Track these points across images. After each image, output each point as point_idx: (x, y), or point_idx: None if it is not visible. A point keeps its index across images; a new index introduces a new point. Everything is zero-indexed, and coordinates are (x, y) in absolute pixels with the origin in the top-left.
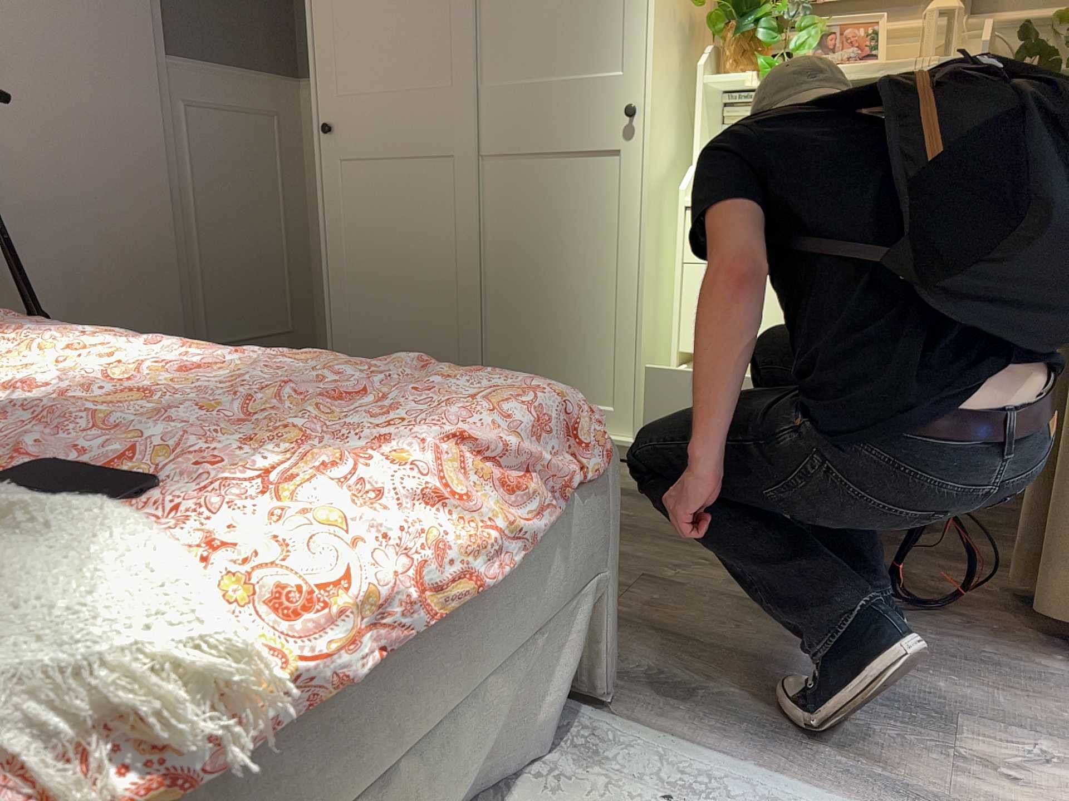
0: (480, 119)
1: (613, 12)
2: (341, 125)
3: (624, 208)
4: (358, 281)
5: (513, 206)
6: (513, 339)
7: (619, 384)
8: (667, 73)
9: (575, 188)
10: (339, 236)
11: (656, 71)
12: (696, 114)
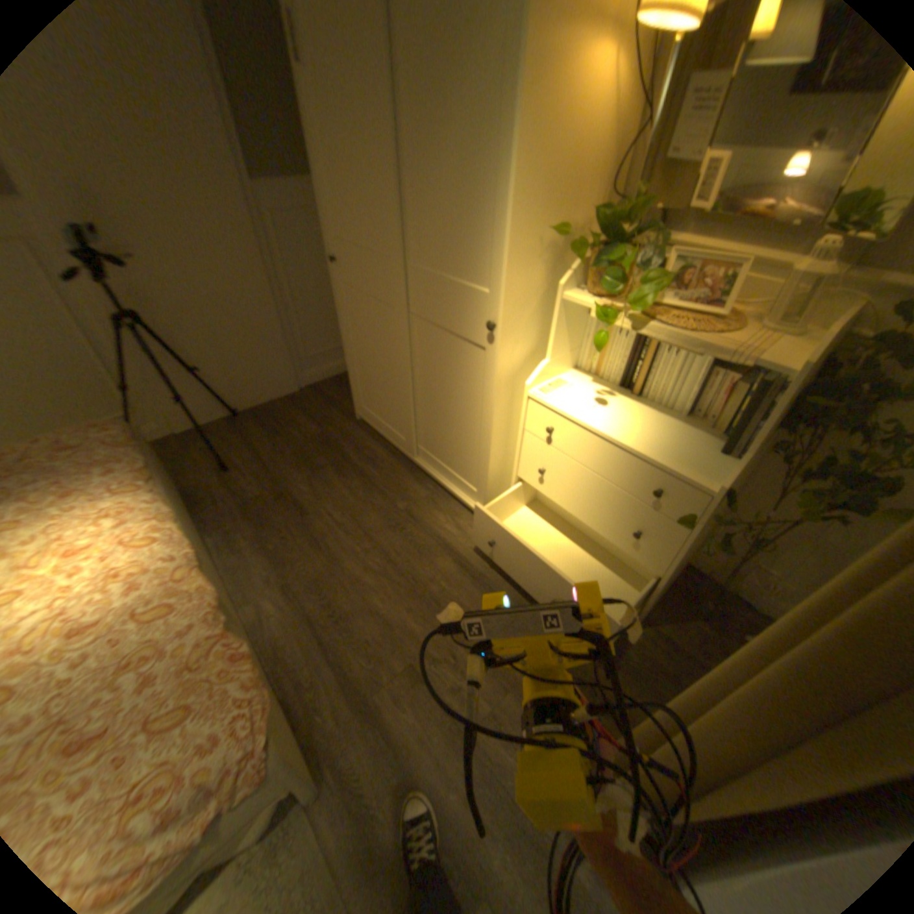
0: (406, 285)
1: (485, 234)
2: (337, 257)
3: (485, 386)
4: (357, 357)
5: (427, 351)
6: (429, 426)
7: (478, 480)
8: (527, 292)
9: (459, 358)
10: (346, 327)
11: (510, 299)
12: (553, 321)
